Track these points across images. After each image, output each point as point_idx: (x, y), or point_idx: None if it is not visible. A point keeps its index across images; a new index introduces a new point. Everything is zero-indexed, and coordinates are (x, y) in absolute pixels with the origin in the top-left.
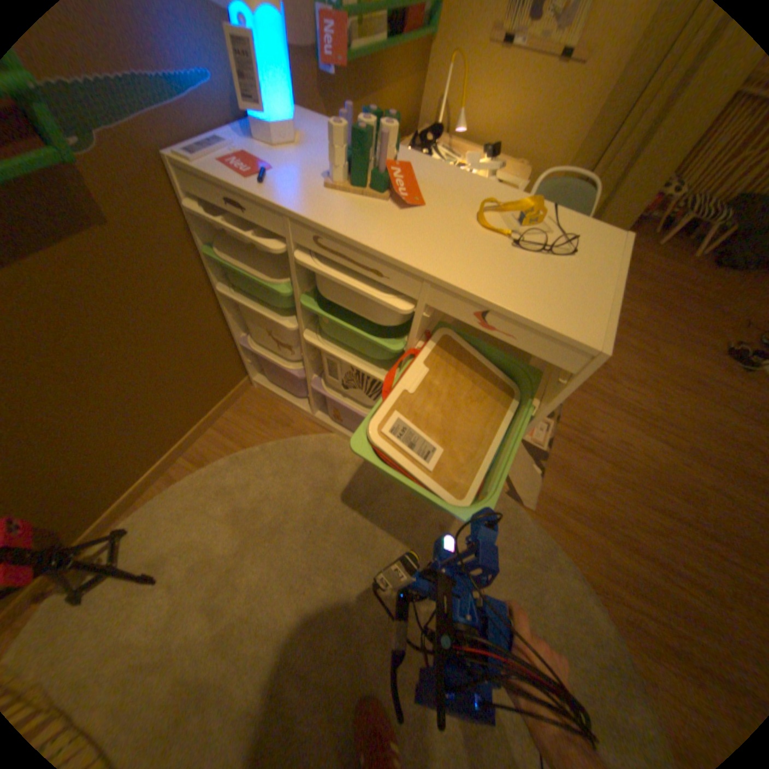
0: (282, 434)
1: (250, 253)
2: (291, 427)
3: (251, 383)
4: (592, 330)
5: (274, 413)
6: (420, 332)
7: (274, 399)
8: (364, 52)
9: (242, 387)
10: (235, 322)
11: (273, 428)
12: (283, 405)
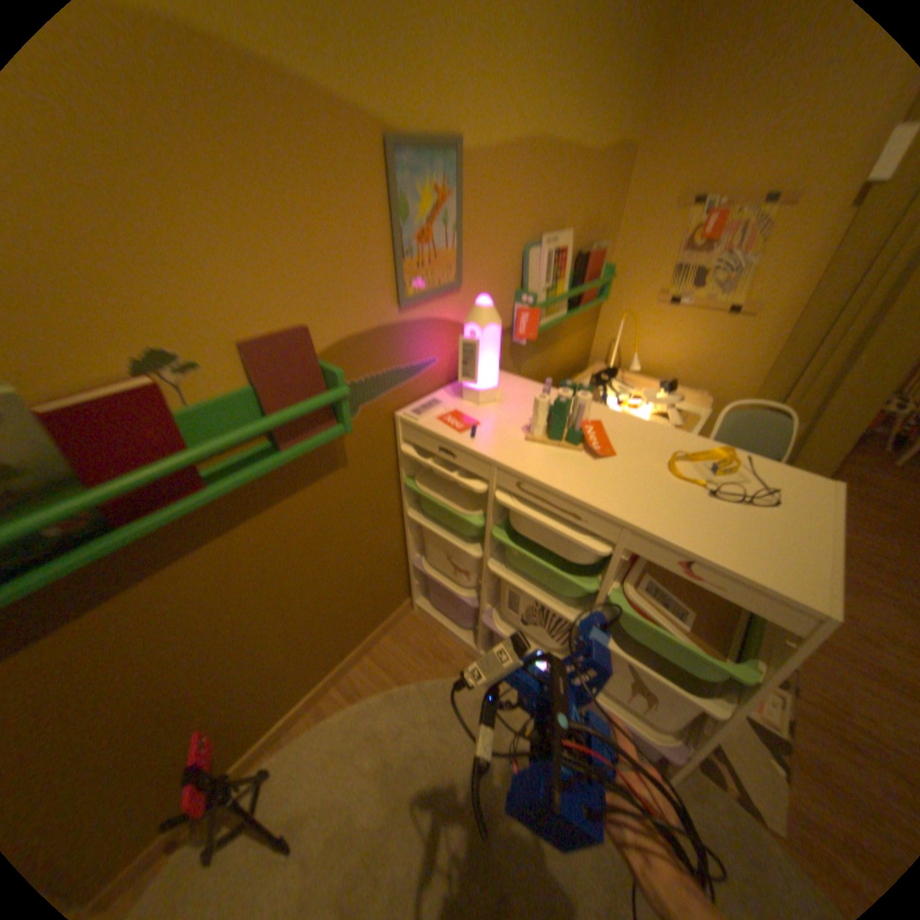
0: (441, 671)
1: (446, 484)
2: (451, 663)
3: (412, 606)
4: (815, 591)
5: (434, 643)
6: (617, 572)
7: (434, 627)
8: (549, 325)
9: (403, 609)
10: (414, 542)
11: (432, 662)
12: (443, 635)
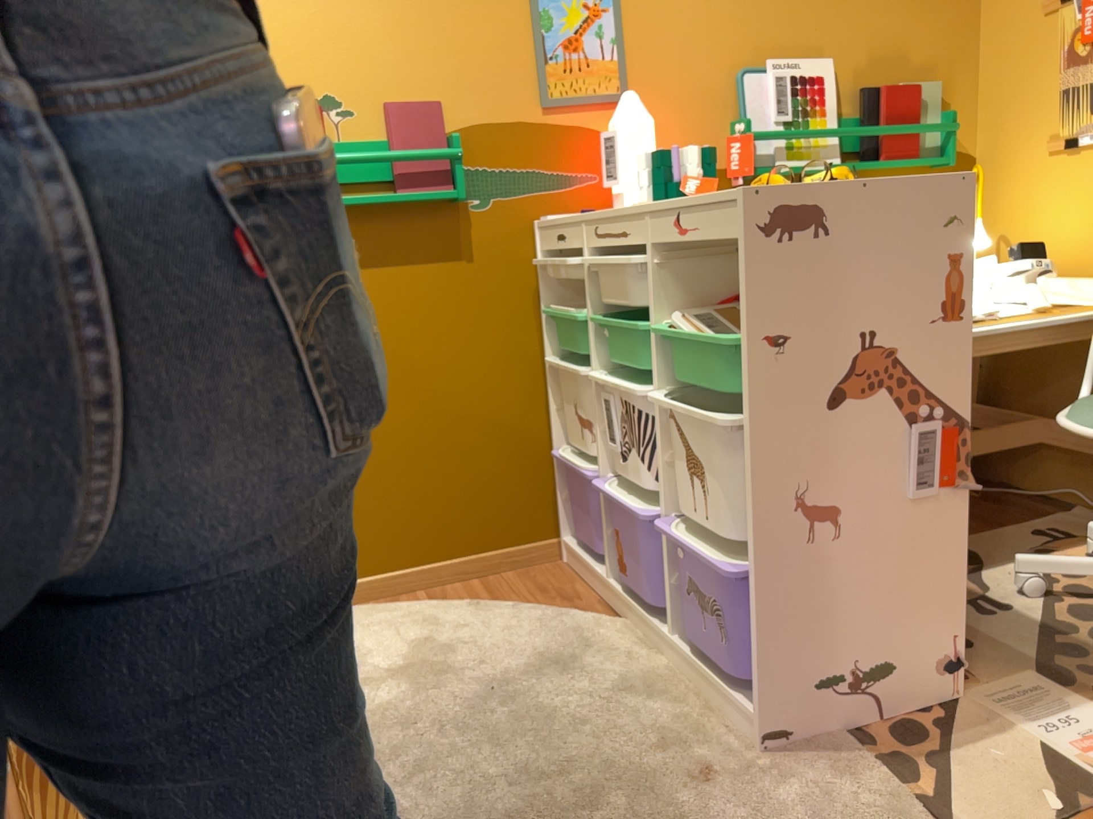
0: (551, 605)
1: (578, 306)
2: (570, 603)
3: (560, 554)
4: (742, 192)
5: (562, 587)
6: (665, 305)
7: (575, 575)
8: (789, 169)
9: (543, 548)
10: (558, 419)
11: (547, 598)
12: (580, 582)
